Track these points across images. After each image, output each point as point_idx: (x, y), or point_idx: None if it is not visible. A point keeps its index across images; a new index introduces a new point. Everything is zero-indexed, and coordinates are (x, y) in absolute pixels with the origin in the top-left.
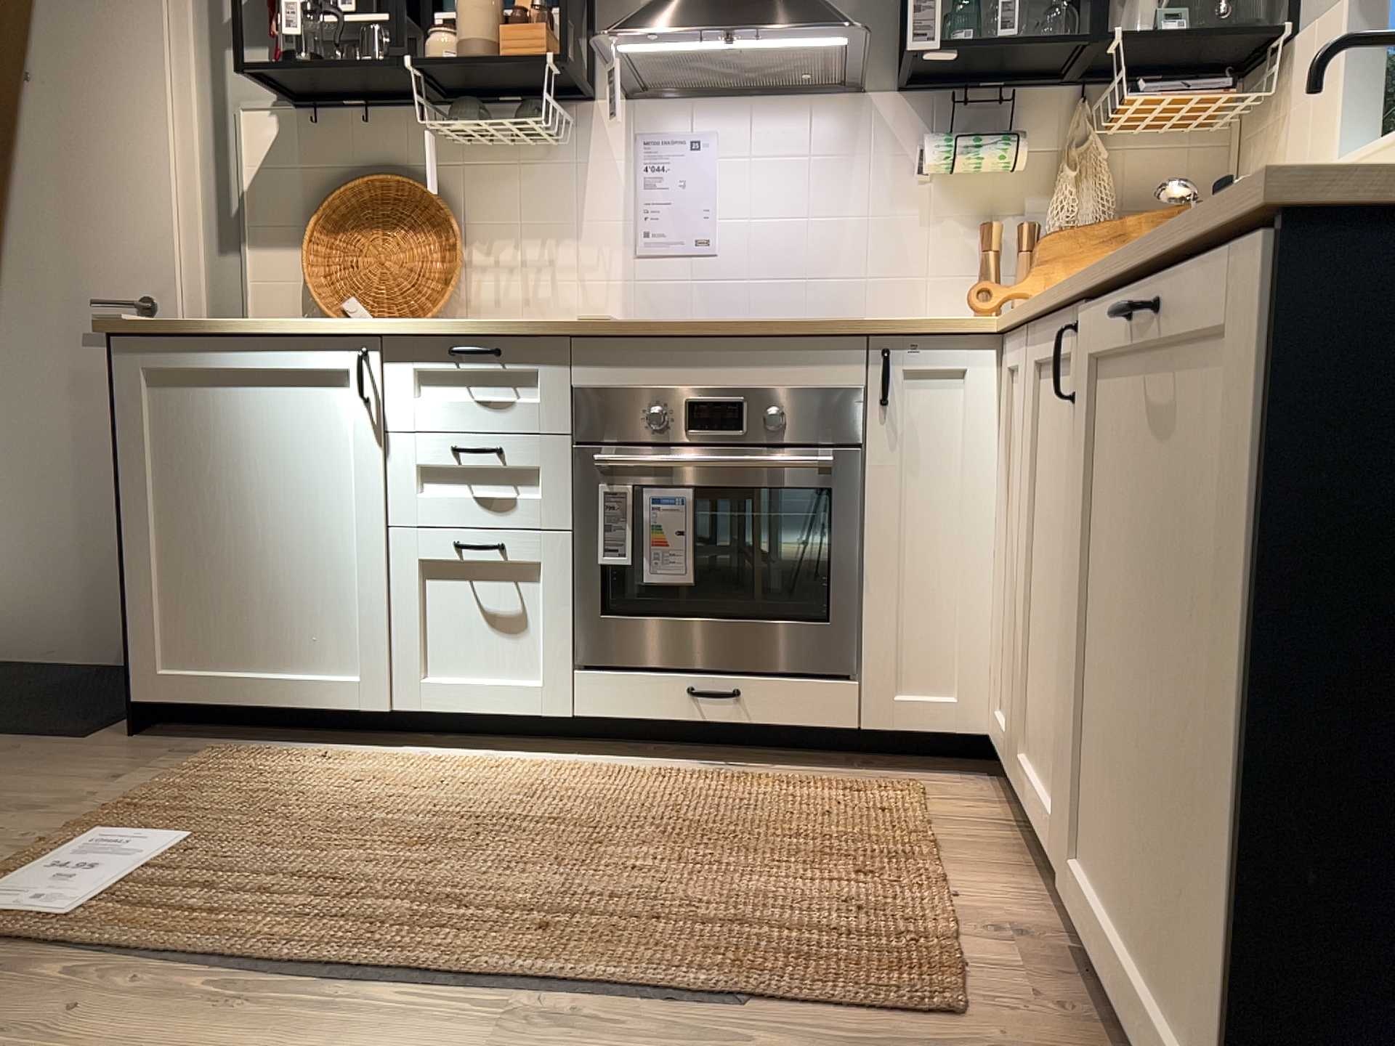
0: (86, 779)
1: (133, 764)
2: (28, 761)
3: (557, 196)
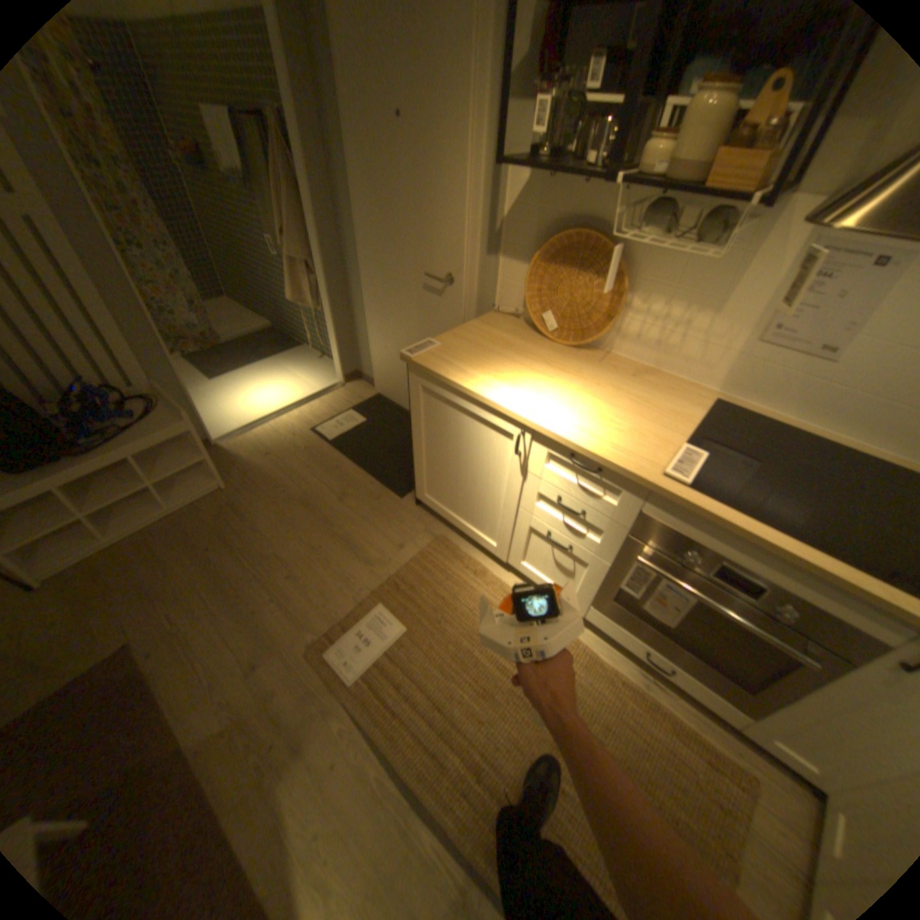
0: (392, 540)
1: (410, 533)
2: (379, 512)
3: (717, 274)
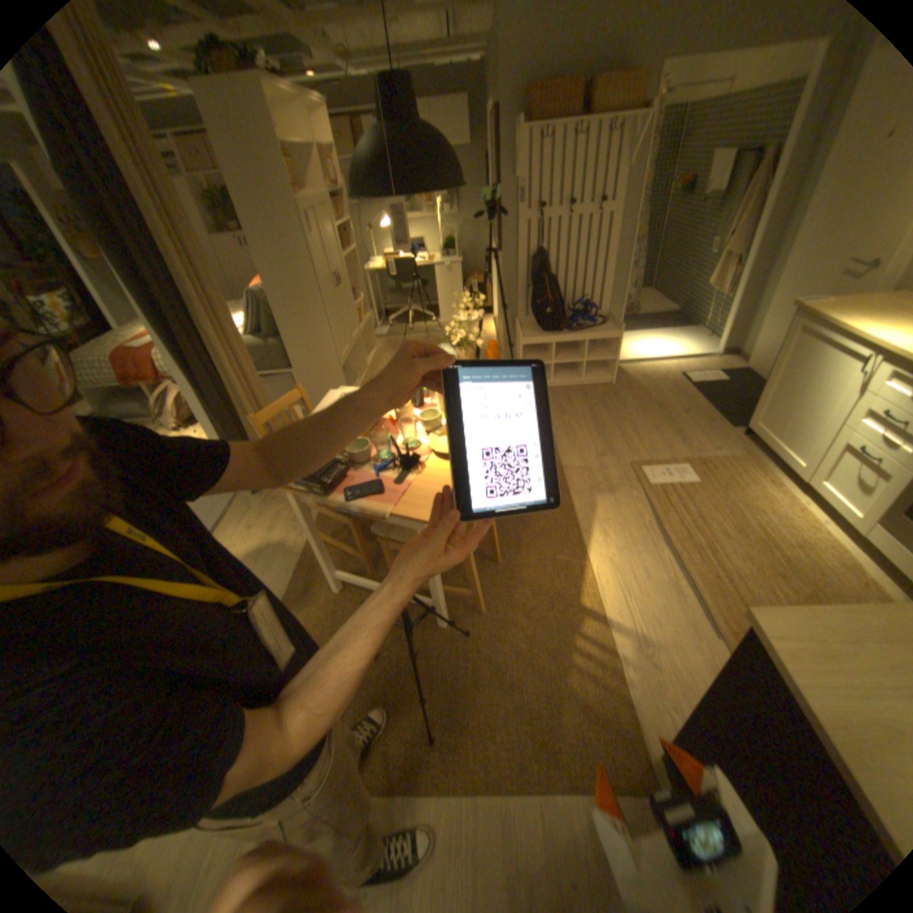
0: (712, 443)
1: (729, 445)
2: (710, 427)
3: None
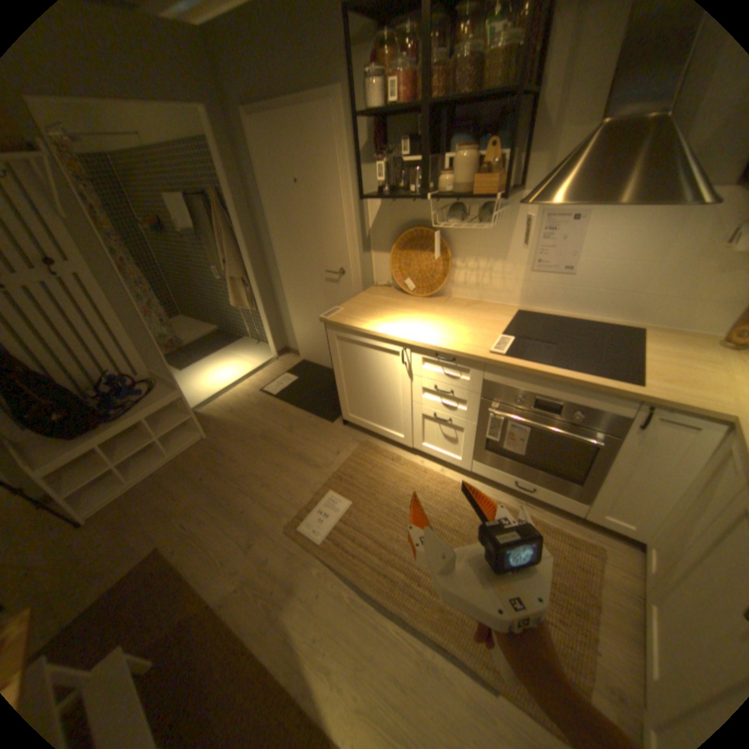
0: (330, 449)
1: (342, 443)
2: (318, 433)
3: (497, 239)
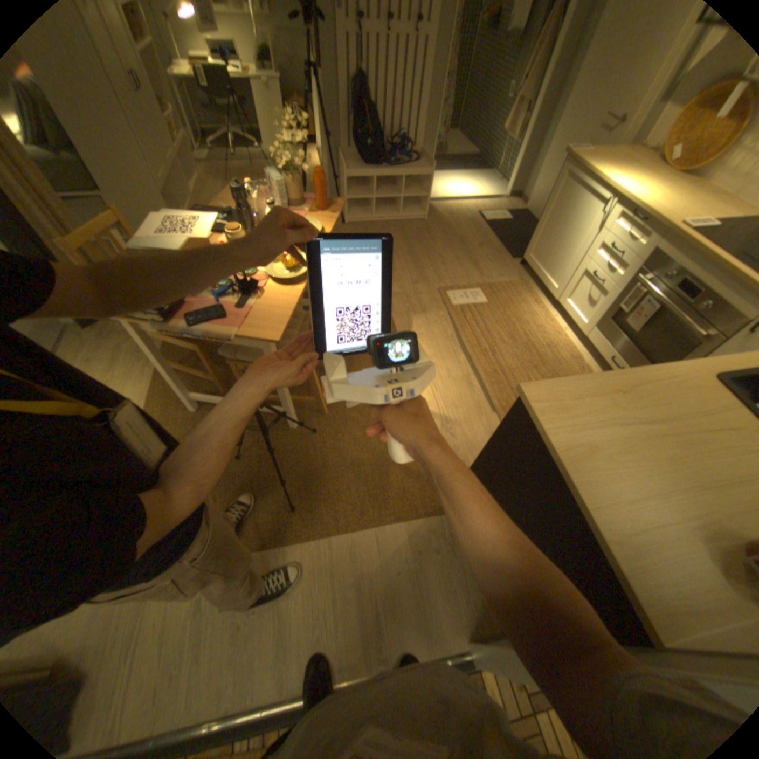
0: (497, 272)
1: (508, 273)
2: (496, 259)
3: None
